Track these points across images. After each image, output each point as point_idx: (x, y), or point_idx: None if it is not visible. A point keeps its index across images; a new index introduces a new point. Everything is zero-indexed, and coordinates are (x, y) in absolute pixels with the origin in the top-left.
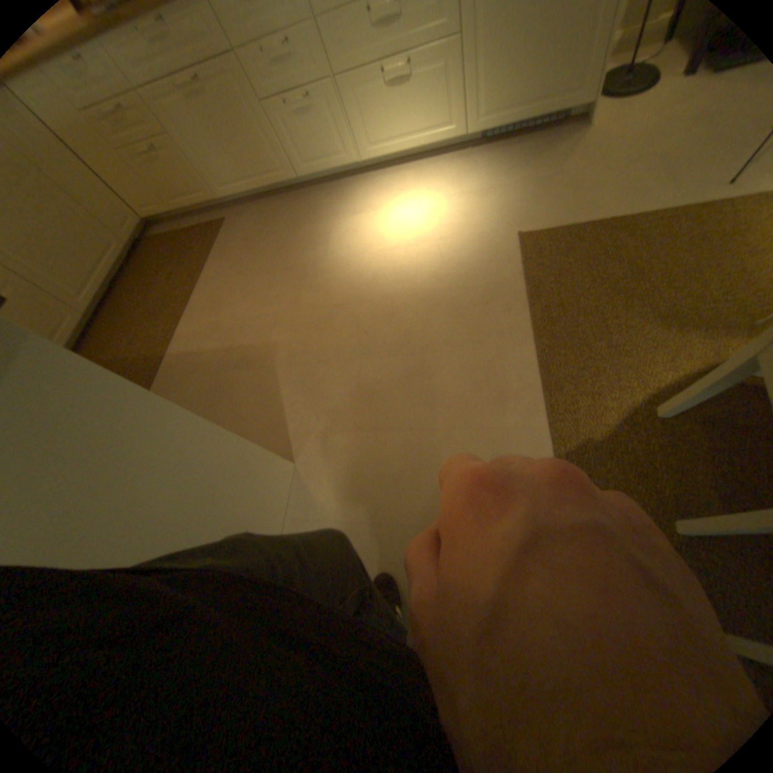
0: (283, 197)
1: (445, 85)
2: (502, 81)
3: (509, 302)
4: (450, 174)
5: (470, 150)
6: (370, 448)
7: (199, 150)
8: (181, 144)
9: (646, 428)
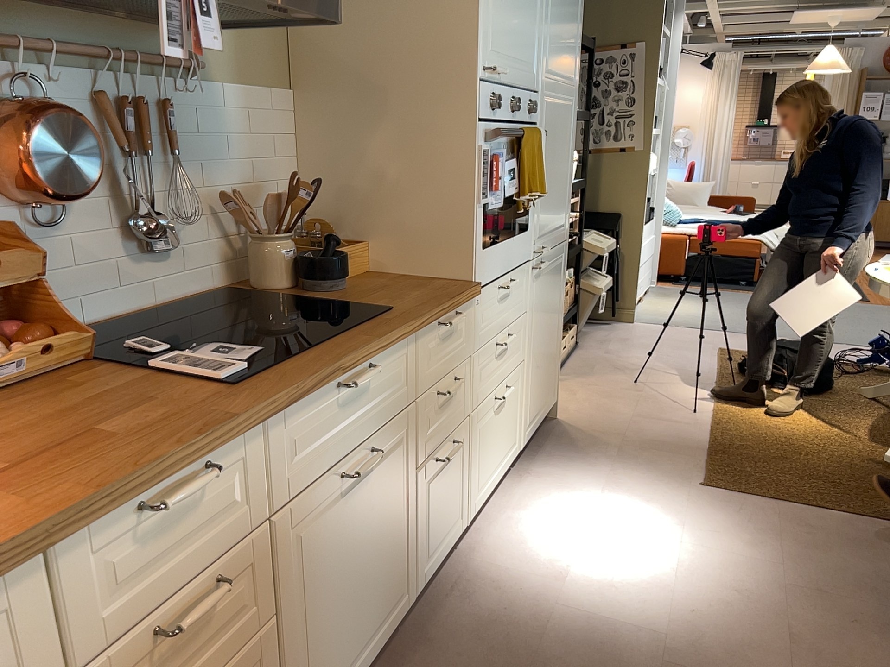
0: (391, 665)
1: (517, 406)
2: (535, 396)
3: (809, 516)
4: (551, 490)
5: (516, 469)
6: None
7: (314, 628)
8: (288, 634)
9: None
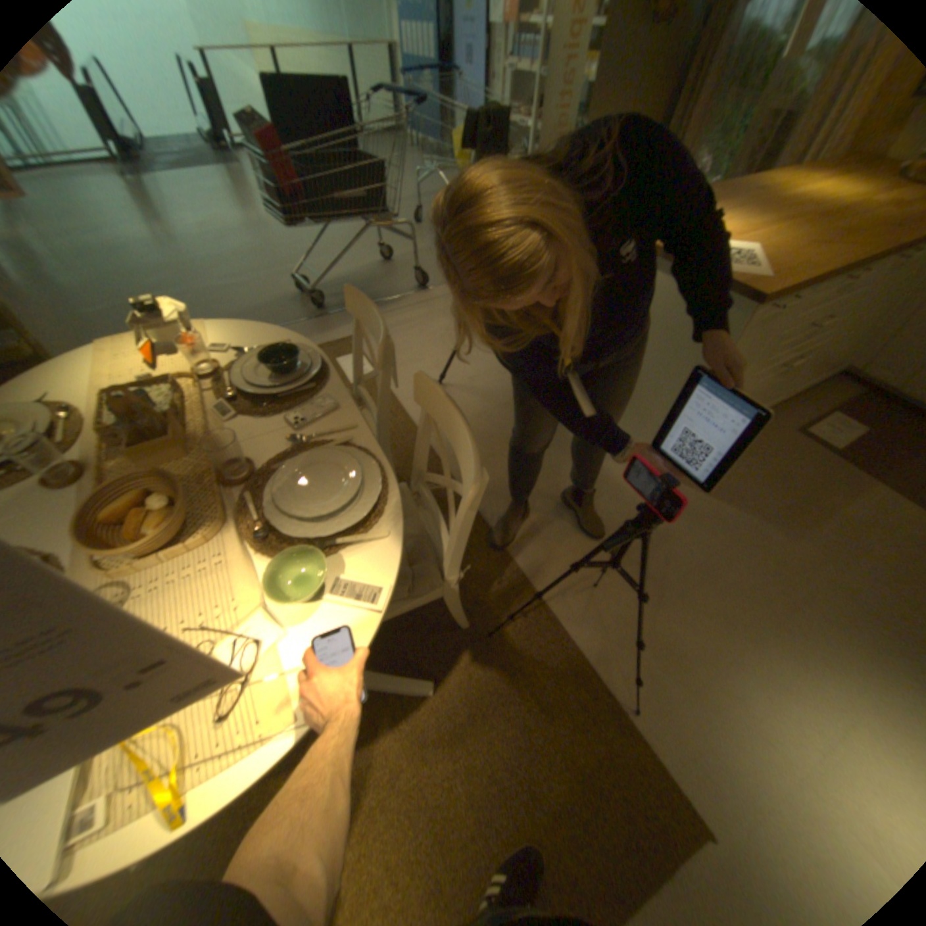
0: None
1: None
2: None
3: (632, 690)
4: None
5: None
6: (623, 506)
7: None
8: None
9: (470, 603)
